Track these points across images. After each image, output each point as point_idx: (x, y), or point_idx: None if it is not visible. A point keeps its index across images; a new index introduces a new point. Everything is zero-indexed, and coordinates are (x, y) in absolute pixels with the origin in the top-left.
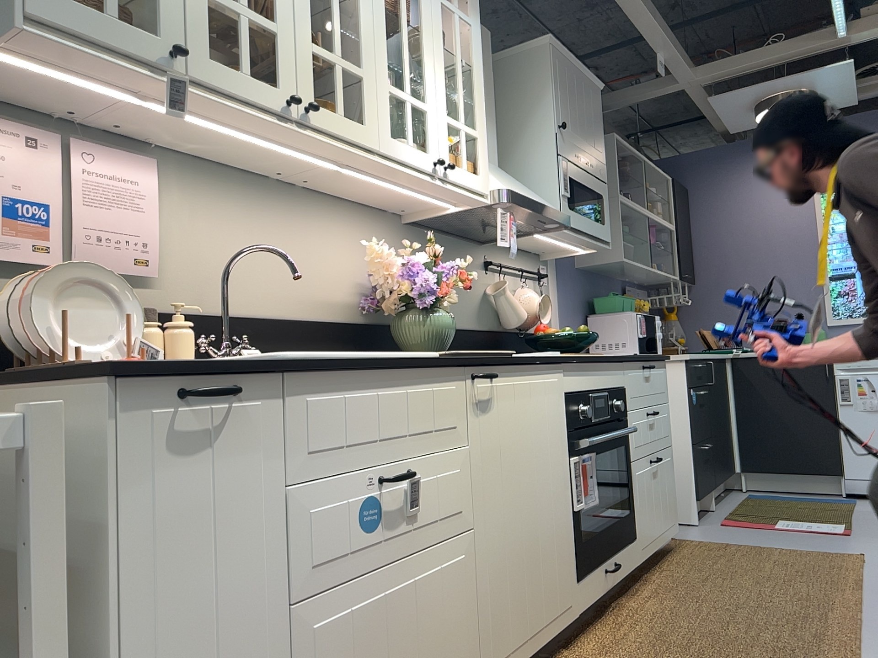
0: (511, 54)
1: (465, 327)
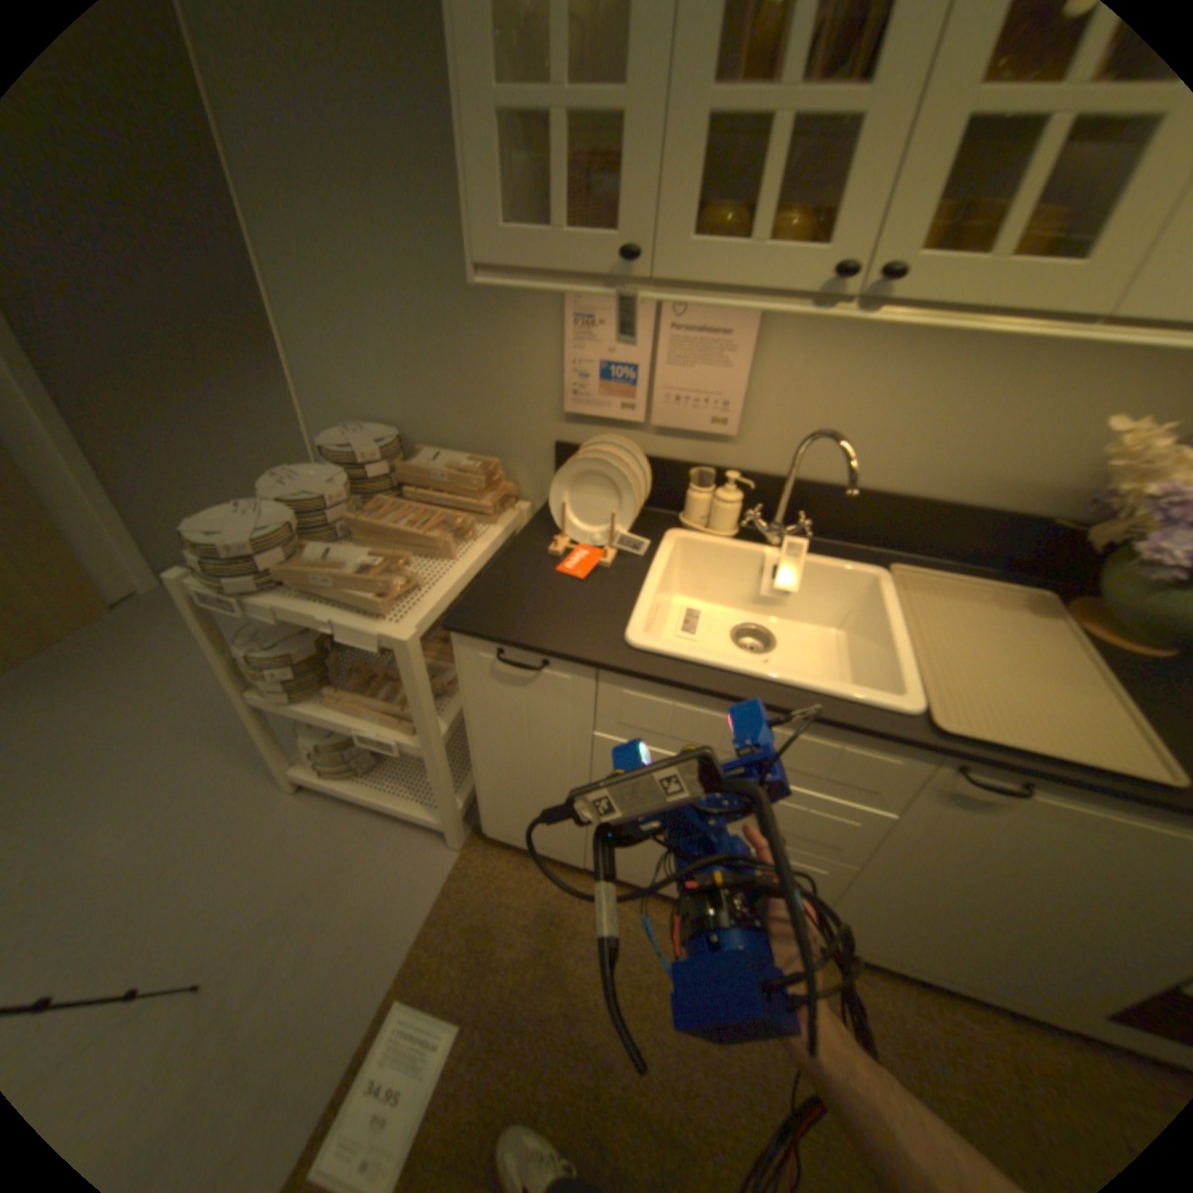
0: None
1: None
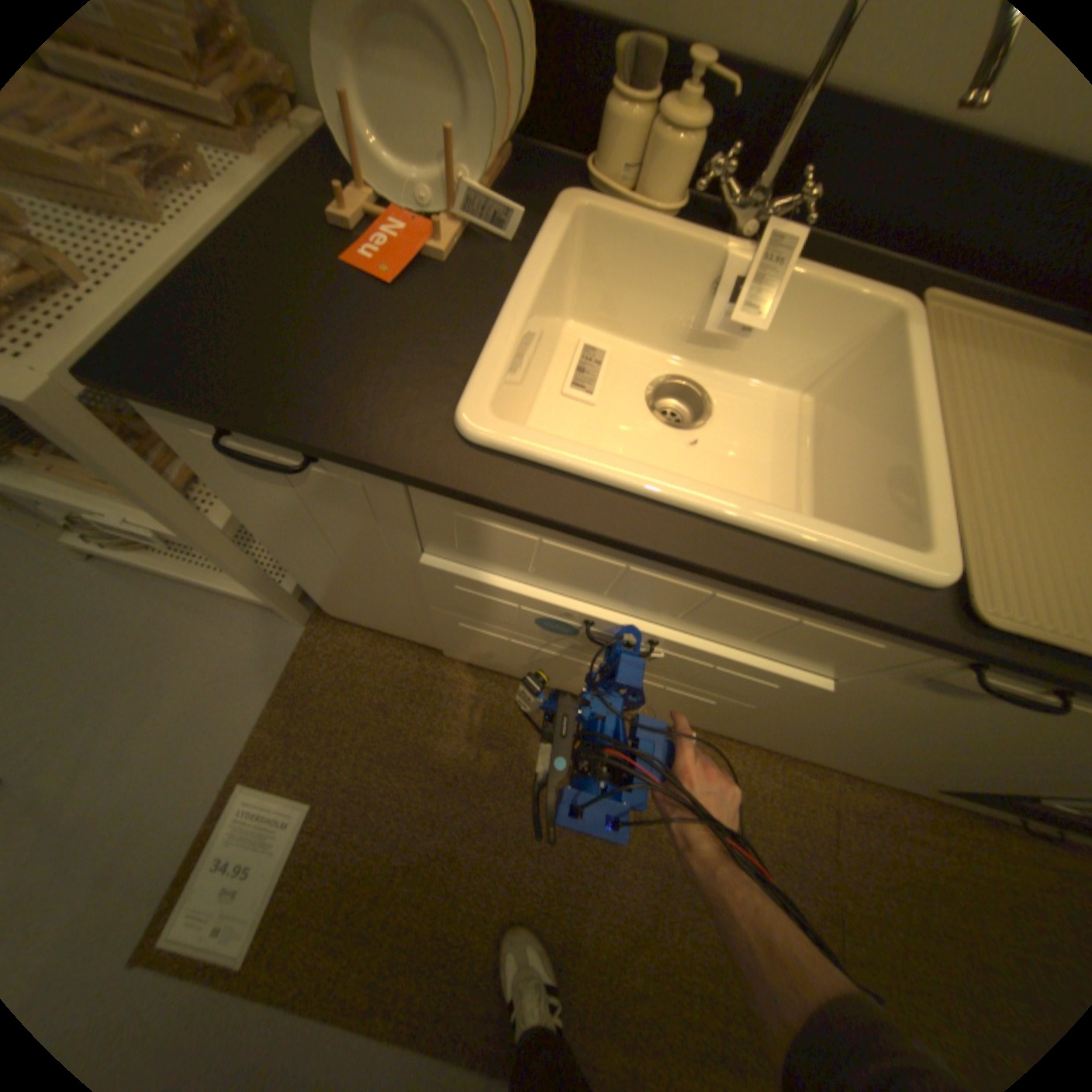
0: None
1: None
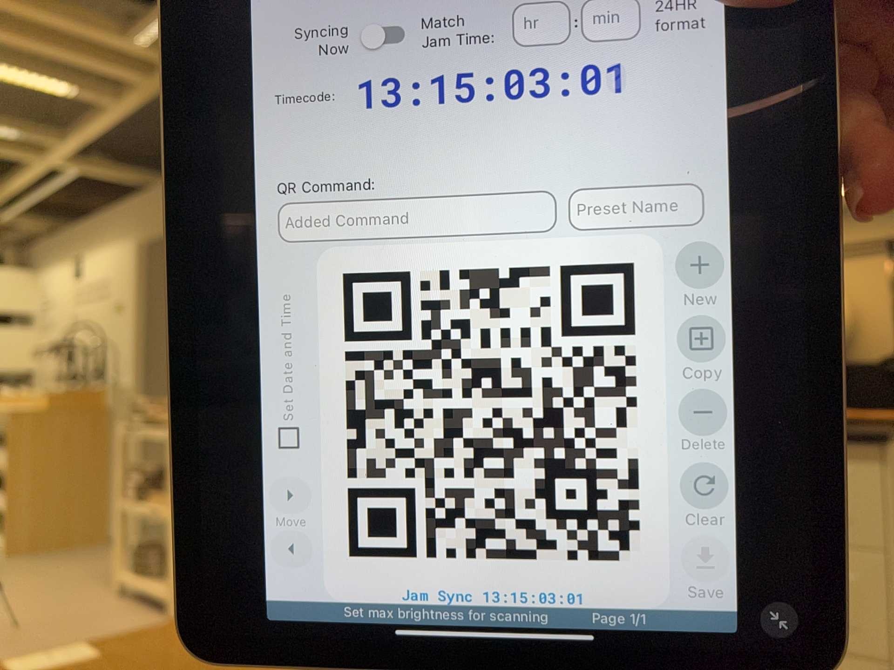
0: None
1: None
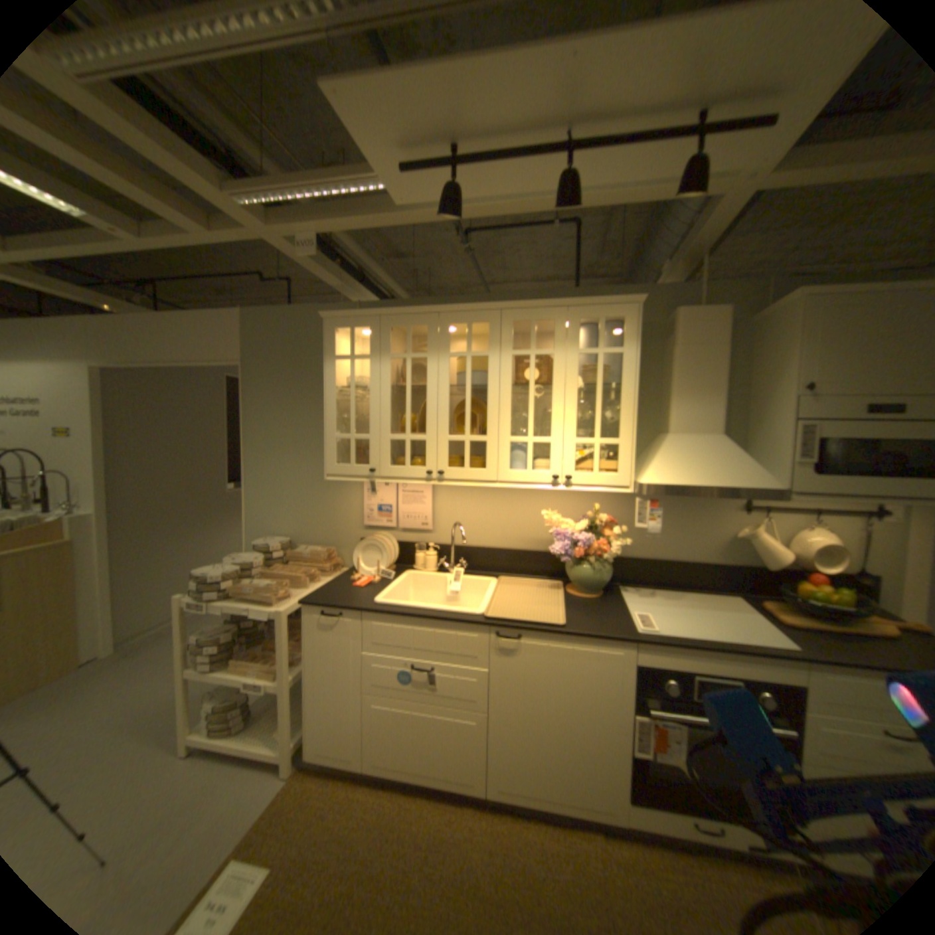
0: (776, 308)
1: (695, 563)
